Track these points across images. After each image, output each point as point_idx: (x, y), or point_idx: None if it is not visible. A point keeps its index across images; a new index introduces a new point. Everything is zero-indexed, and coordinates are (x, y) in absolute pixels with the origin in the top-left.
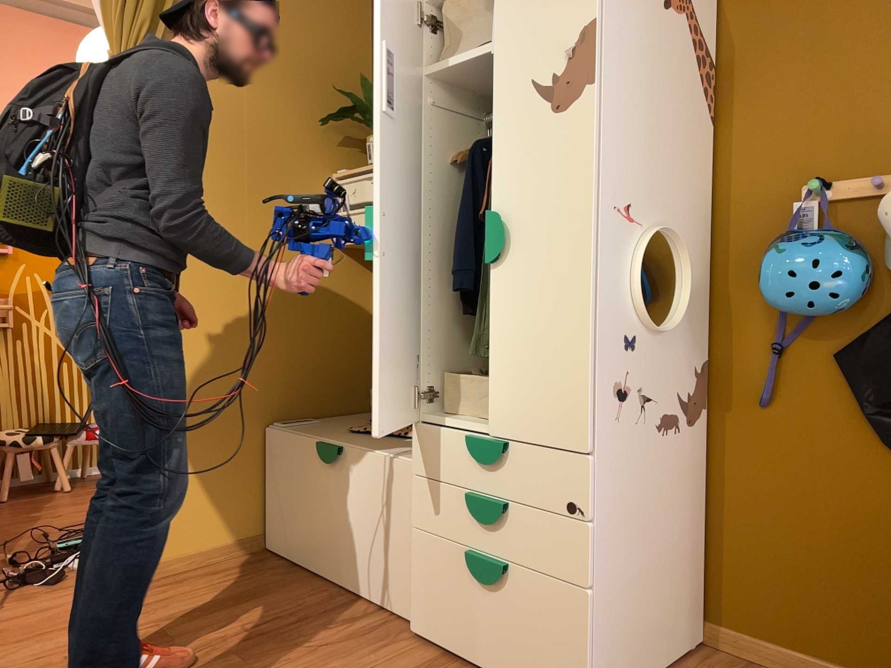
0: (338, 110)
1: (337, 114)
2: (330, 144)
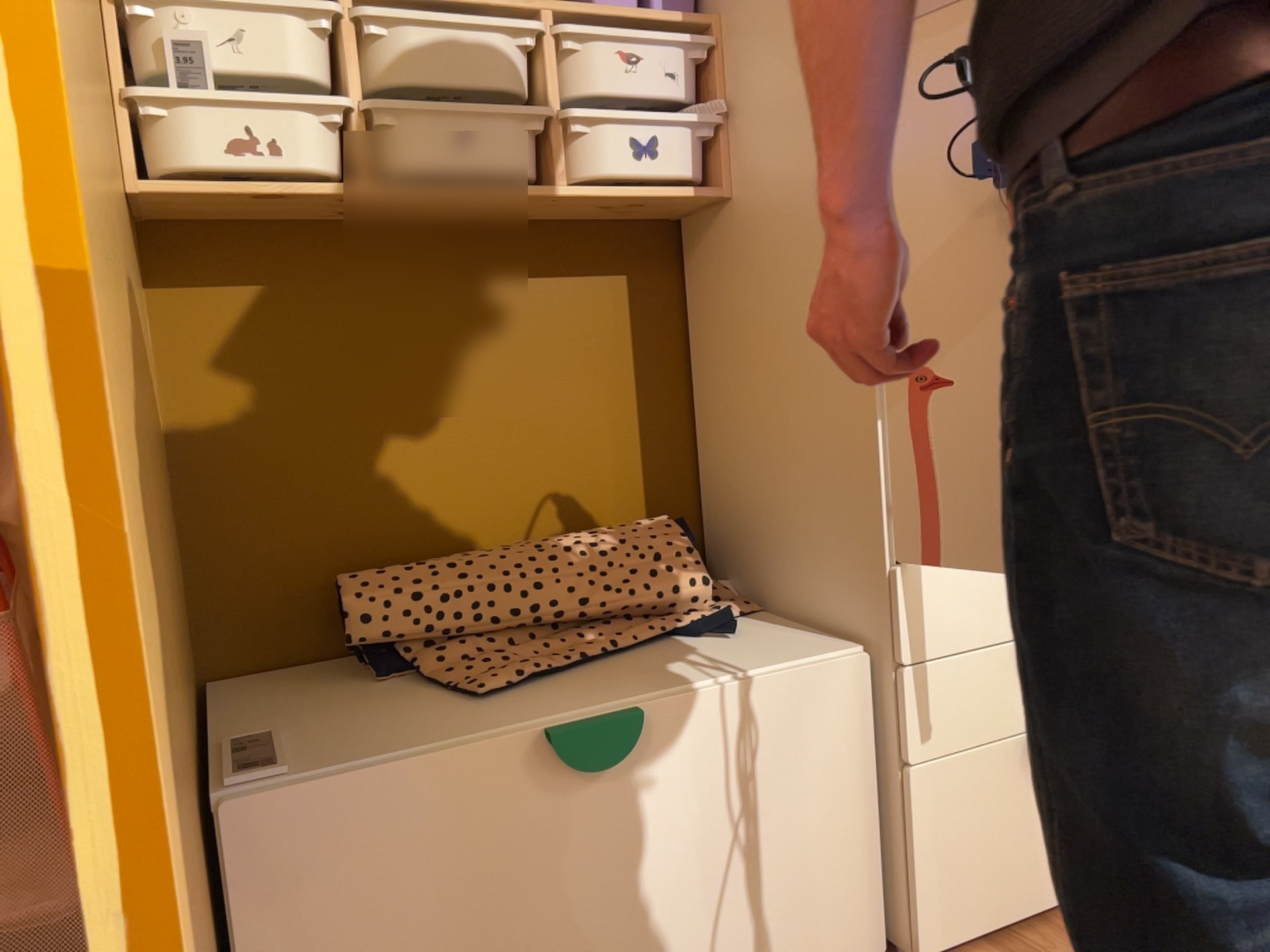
0: None
1: None
2: None
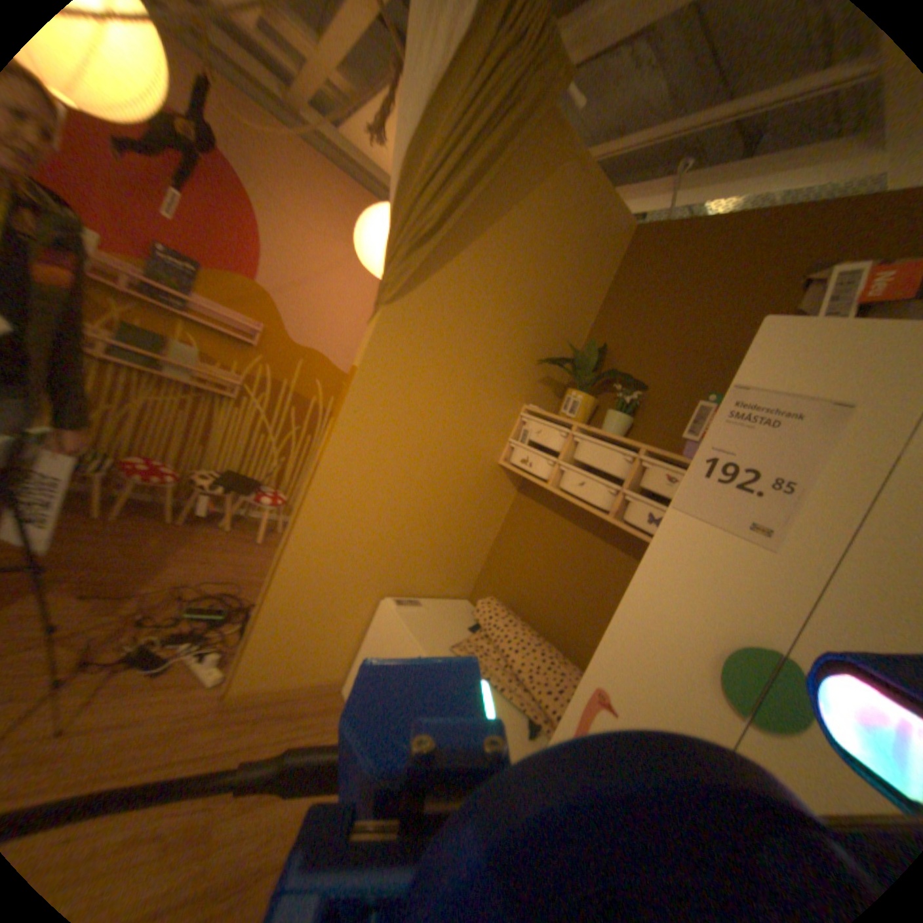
0: (552, 353)
1: (555, 360)
2: (534, 380)
